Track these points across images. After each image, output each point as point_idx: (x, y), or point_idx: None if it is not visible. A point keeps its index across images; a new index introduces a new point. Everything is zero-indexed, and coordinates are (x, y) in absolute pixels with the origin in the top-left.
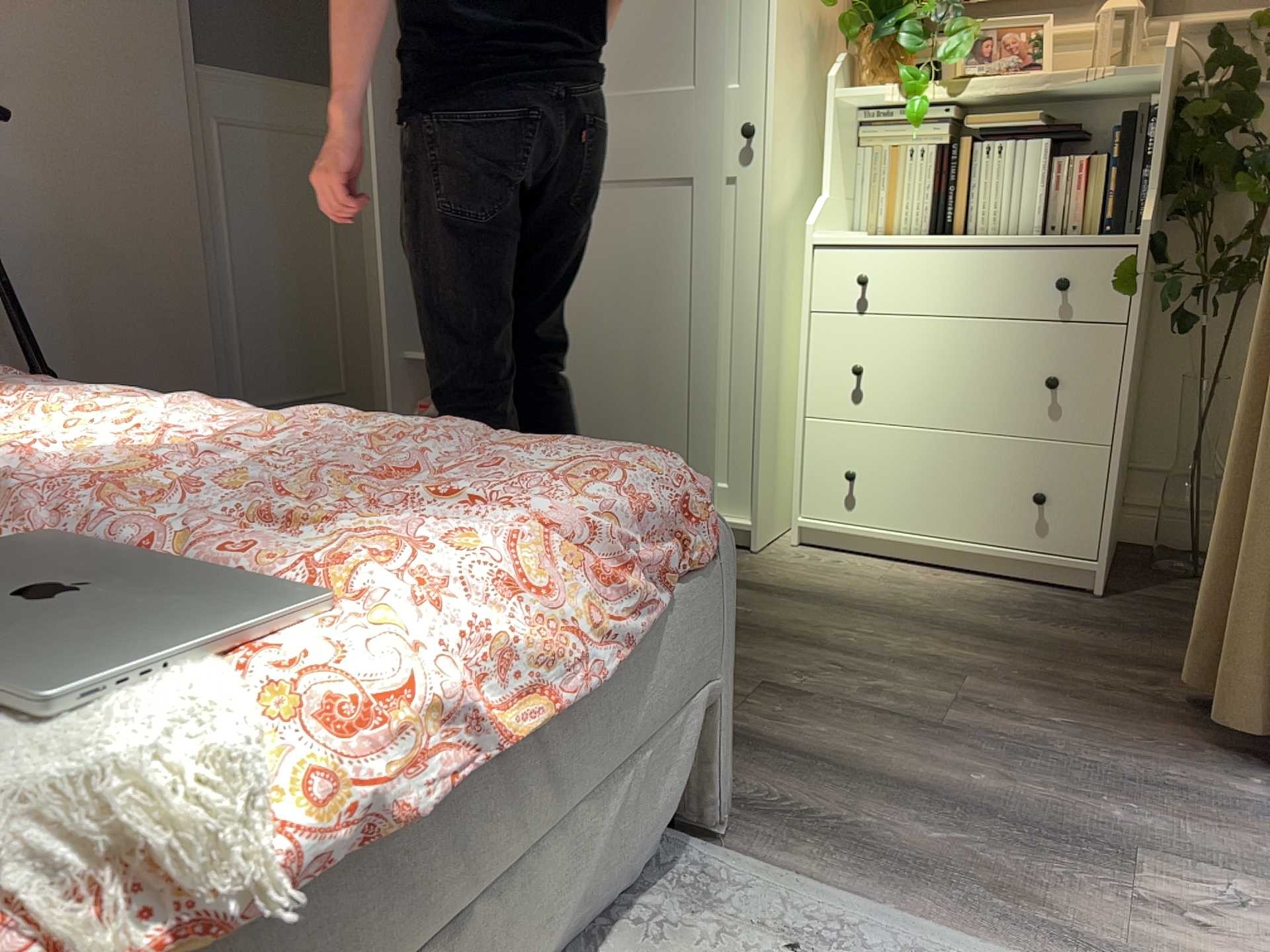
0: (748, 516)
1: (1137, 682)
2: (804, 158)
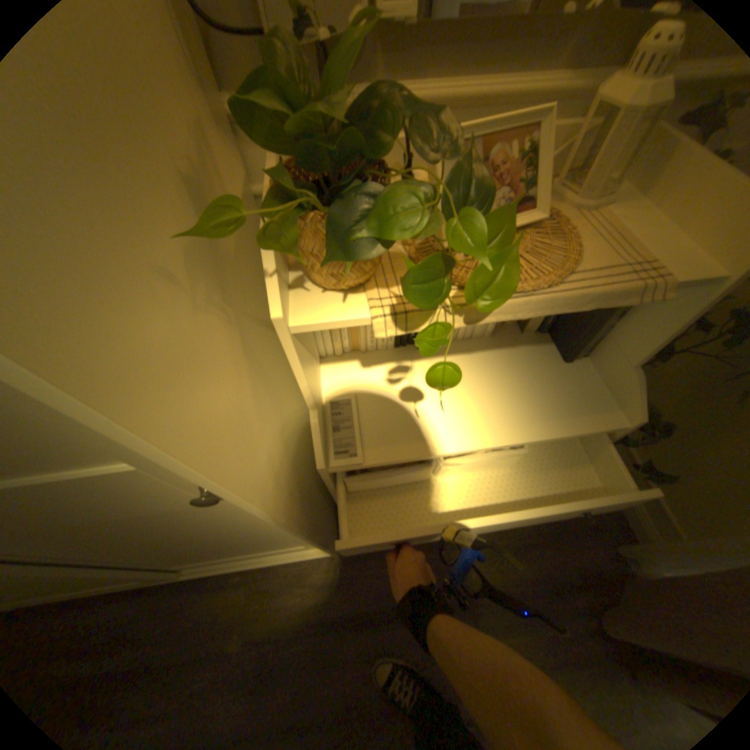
0: (321, 549)
1: (579, 612)
2: (266, 387)
